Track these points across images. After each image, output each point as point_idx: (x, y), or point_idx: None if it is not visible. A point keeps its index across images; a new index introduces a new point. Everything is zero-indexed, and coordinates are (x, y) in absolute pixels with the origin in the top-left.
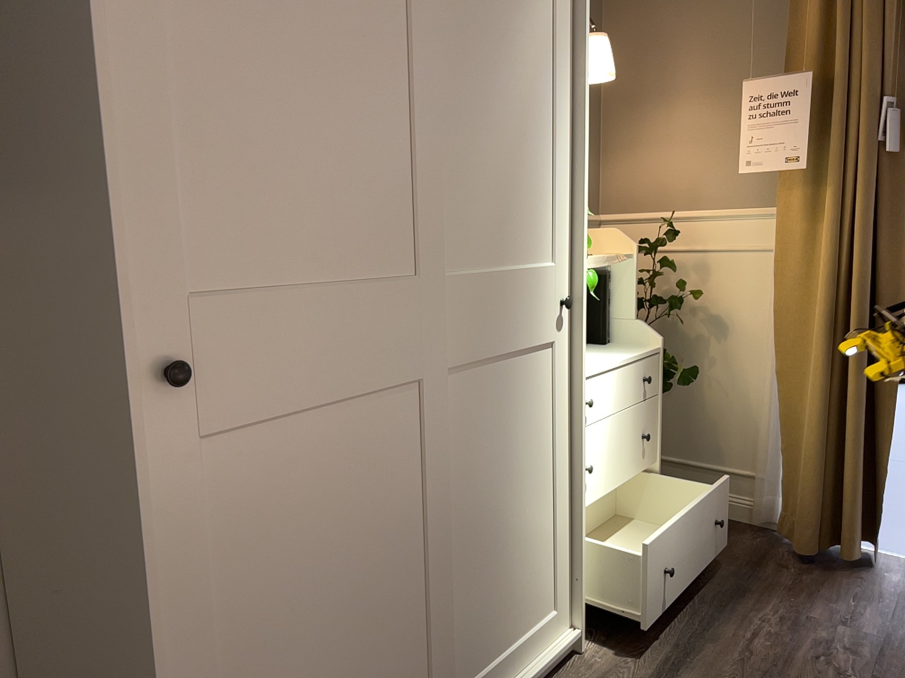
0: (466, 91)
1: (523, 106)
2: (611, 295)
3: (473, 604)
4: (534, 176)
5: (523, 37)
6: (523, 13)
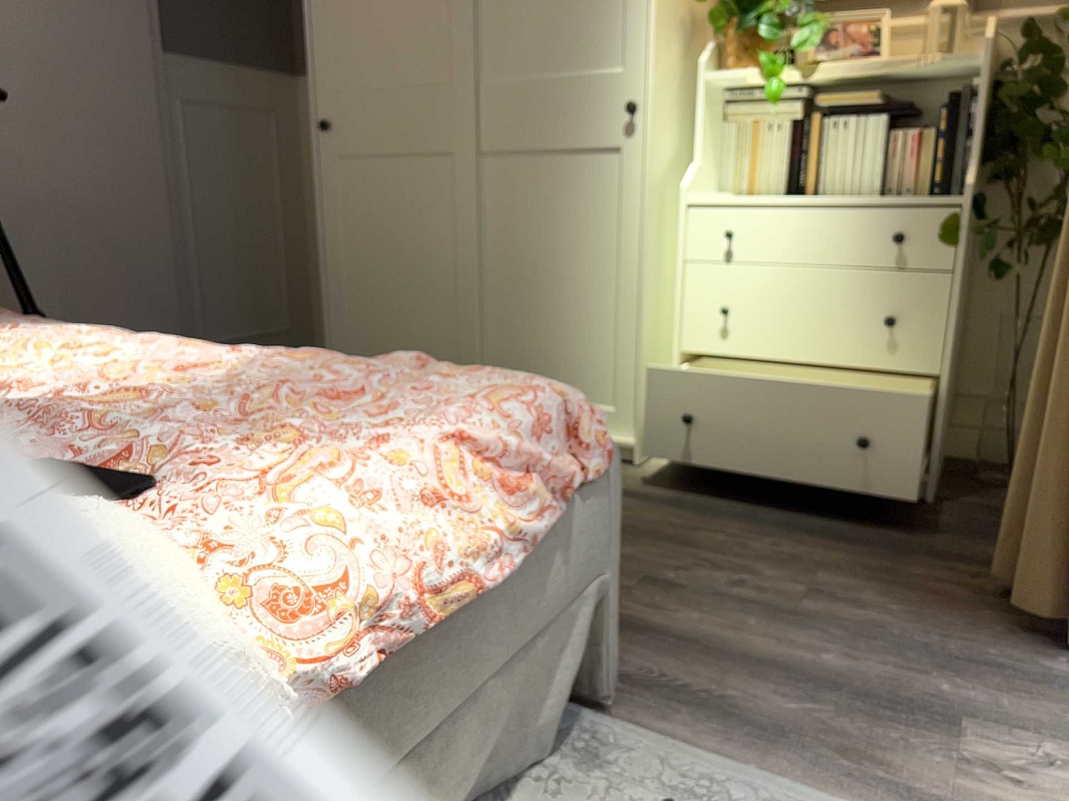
0: None
1: None
2: (973, 122)
3: (512, 338)
4: None
5: None
6: None
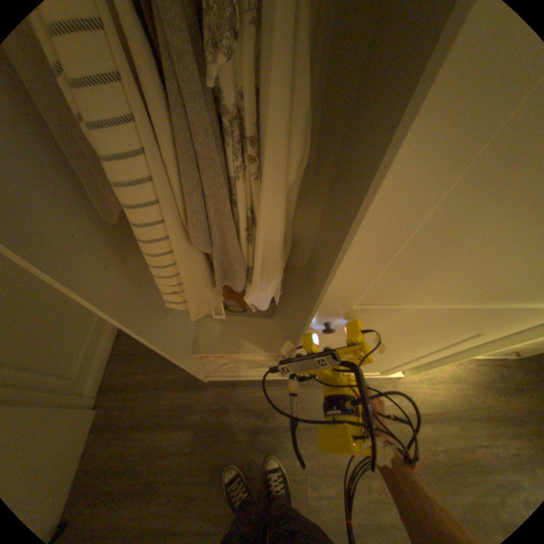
0: None
1: None
2: None
3: None
4: None
5: None
6: None
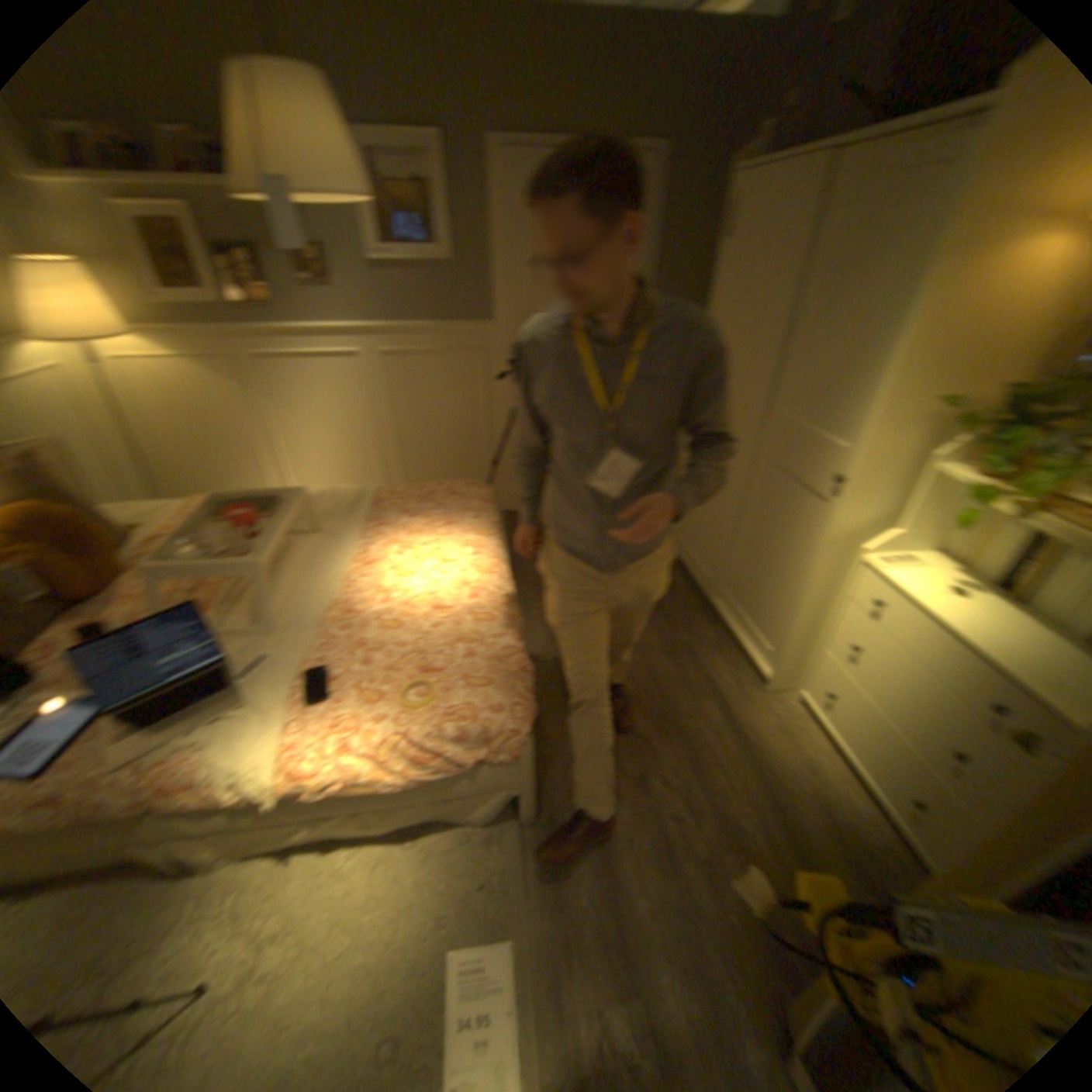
0: (823, 310)
1: (865, 319)
2: None
3: (745, 570)
4: (857, 373)
5: (885, 261)
6: (892, 241)
